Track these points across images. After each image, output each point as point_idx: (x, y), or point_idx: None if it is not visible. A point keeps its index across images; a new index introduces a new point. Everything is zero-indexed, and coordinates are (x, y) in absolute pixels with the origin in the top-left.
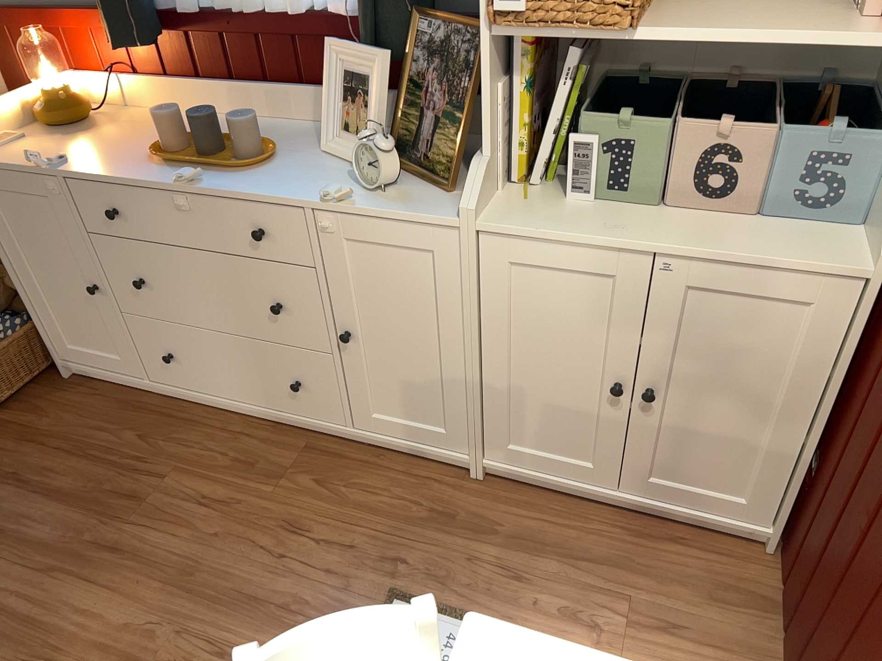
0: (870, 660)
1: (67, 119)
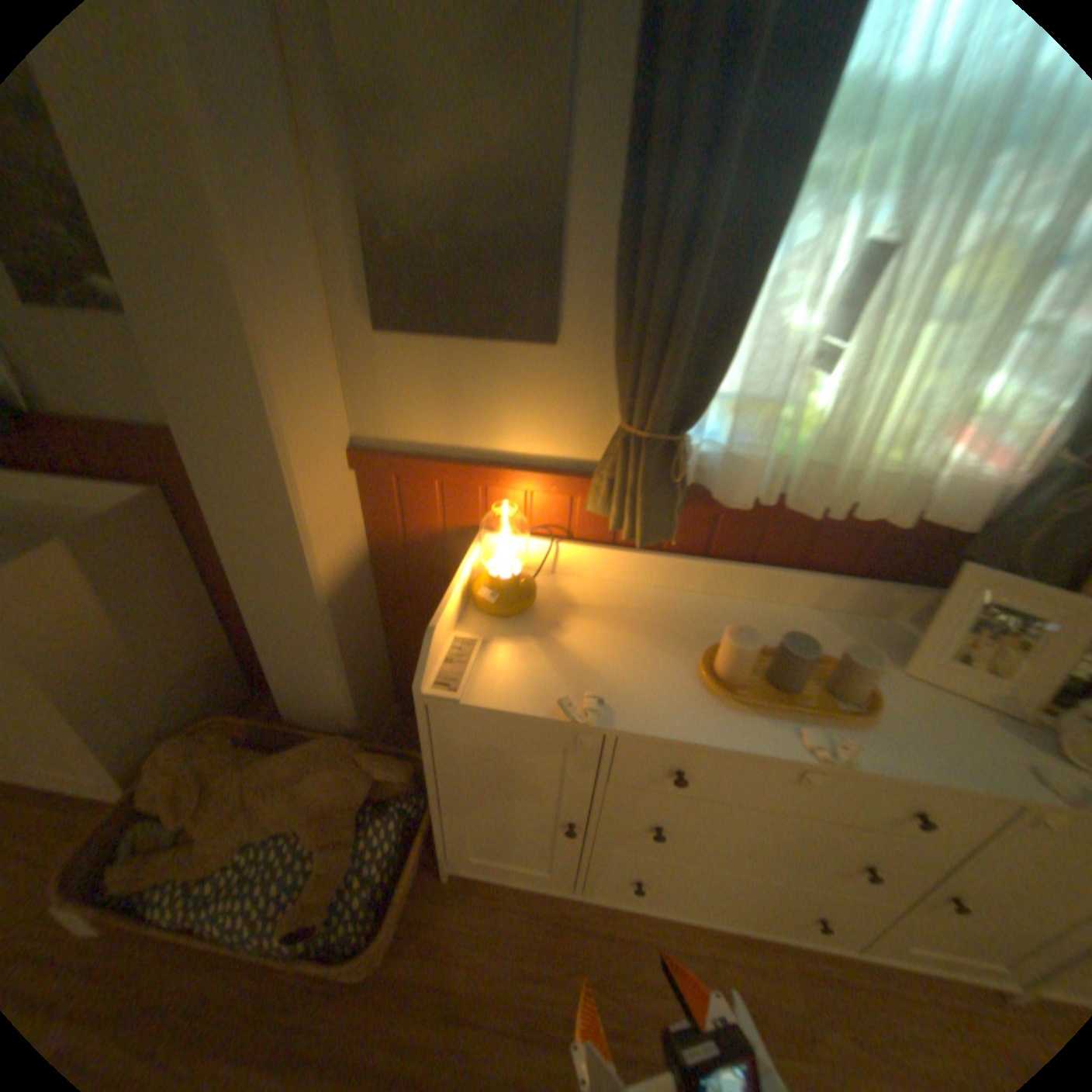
0: None
1: (519, 606)
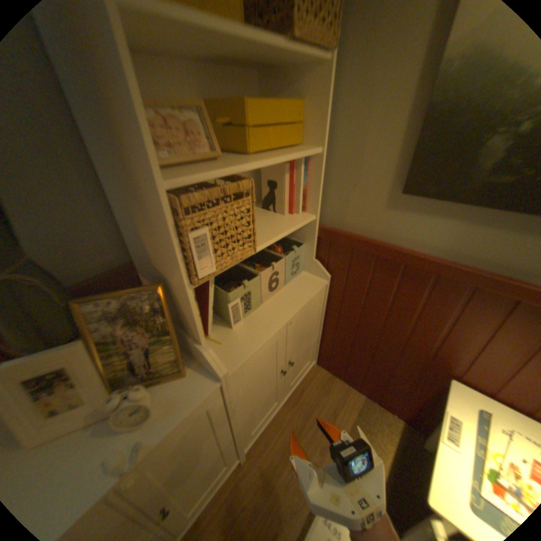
0: (418, 368)
1: None
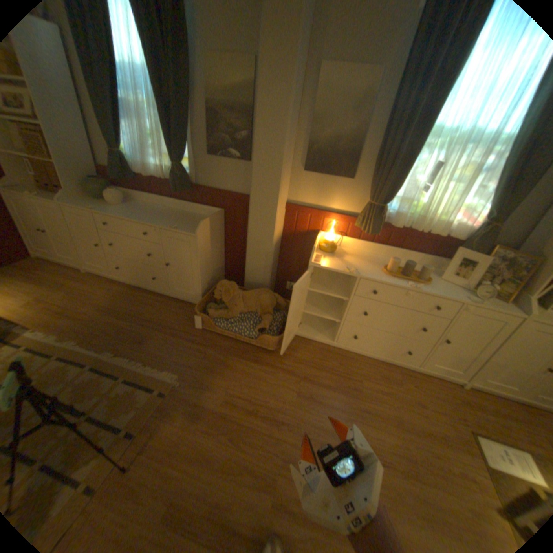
0: None
1: (332, 250)
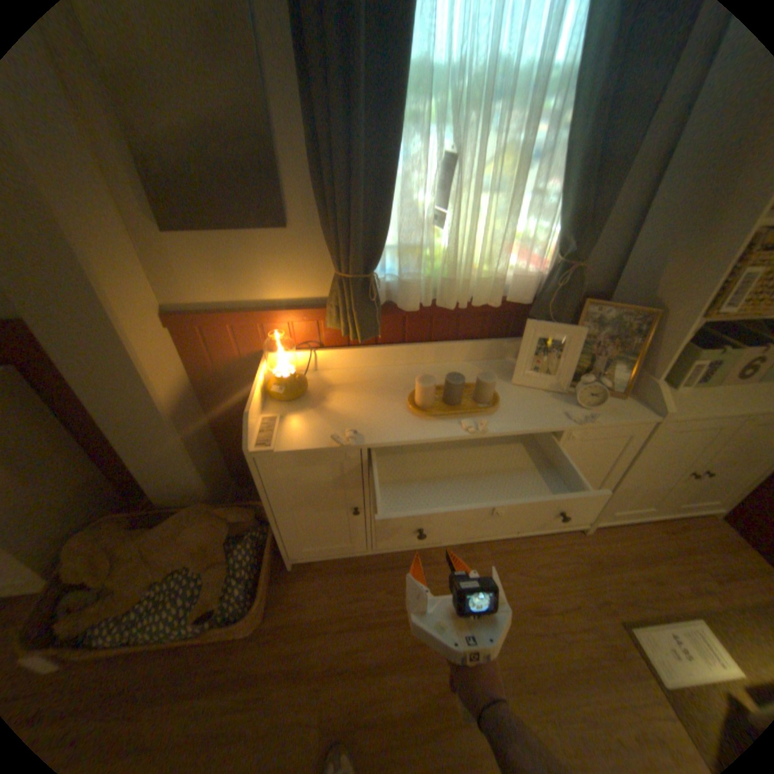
0: None
1: (298, 393)
